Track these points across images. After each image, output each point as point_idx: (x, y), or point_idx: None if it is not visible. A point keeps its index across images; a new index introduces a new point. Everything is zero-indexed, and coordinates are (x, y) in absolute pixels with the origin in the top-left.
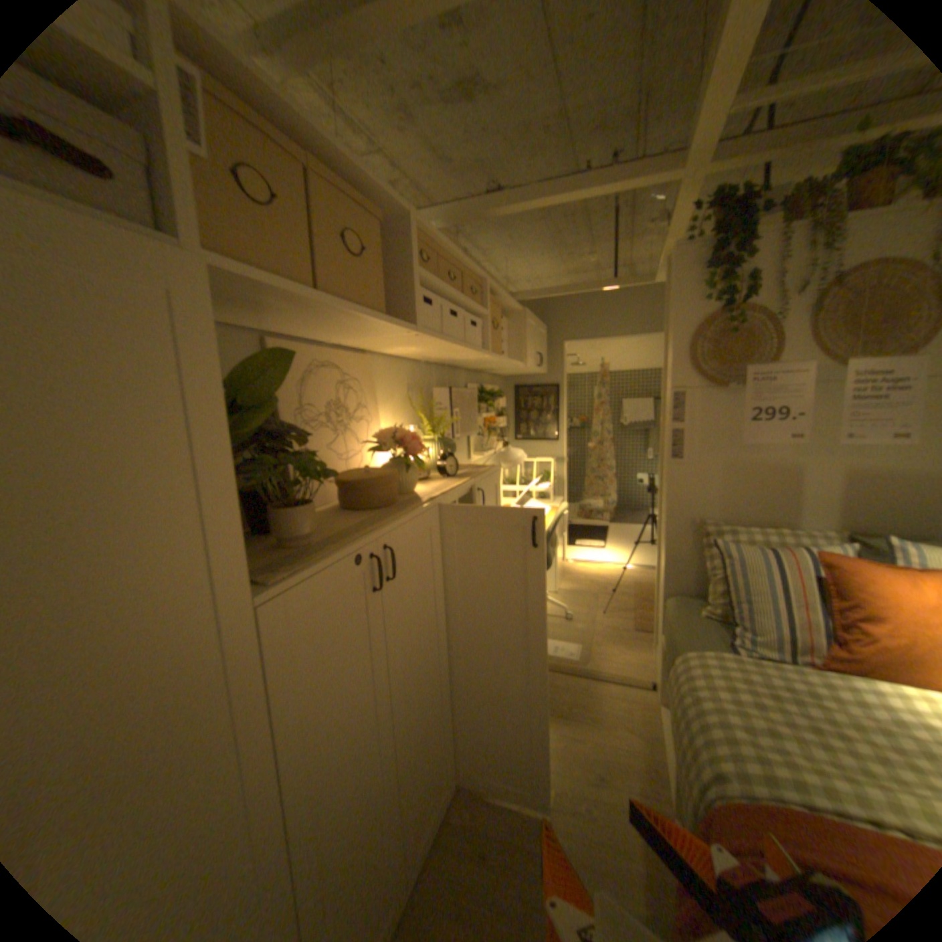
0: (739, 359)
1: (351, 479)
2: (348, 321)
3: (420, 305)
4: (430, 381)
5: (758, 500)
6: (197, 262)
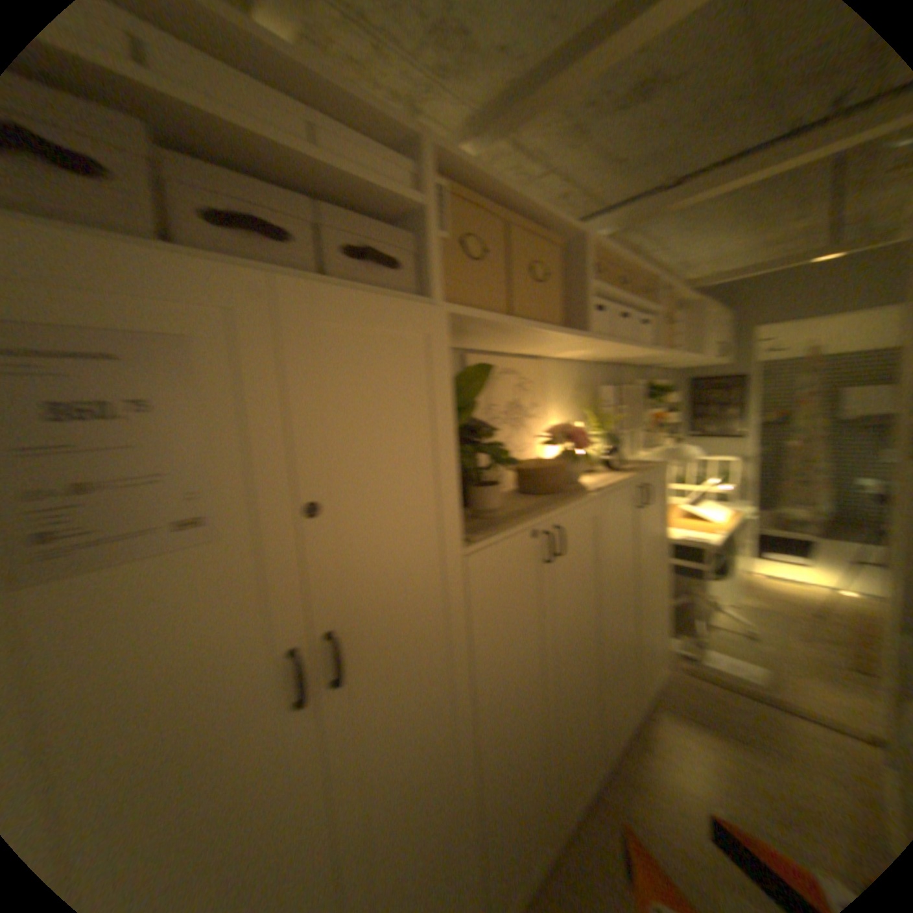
0: None
1: (528, 468)
2: (533, 336)
3: (595, 314)
4: (598, 380)
5: None
6: (443, 313)
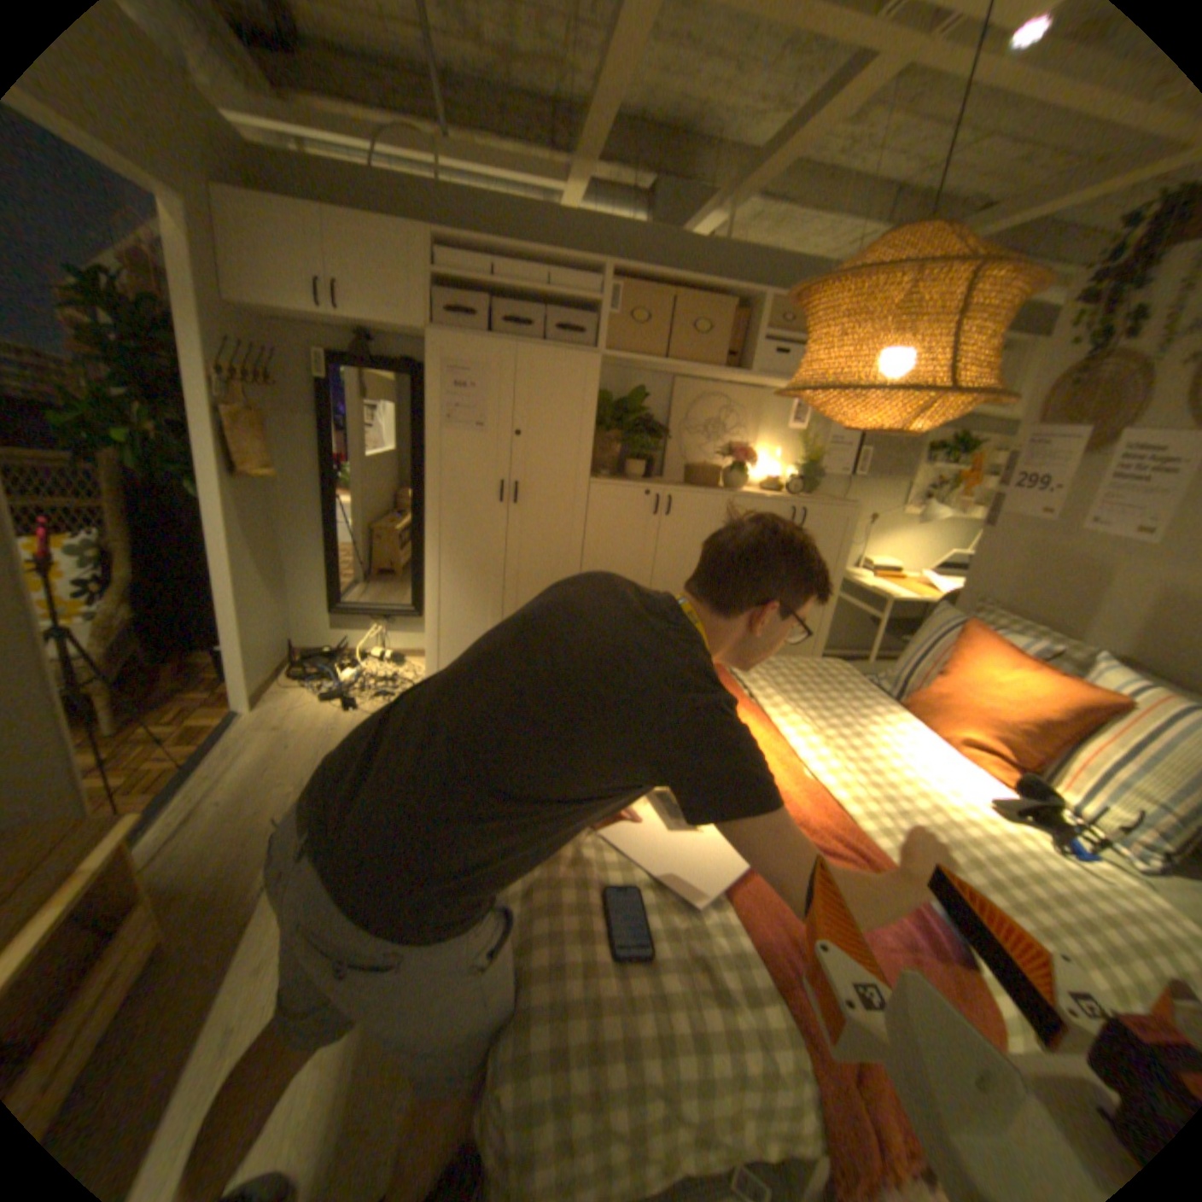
0: (1085, 420)
1: (688, 466)
2: (696, 372)
3: (759, 359)
4: None
5: (1053, 595)
6: (599, 358)
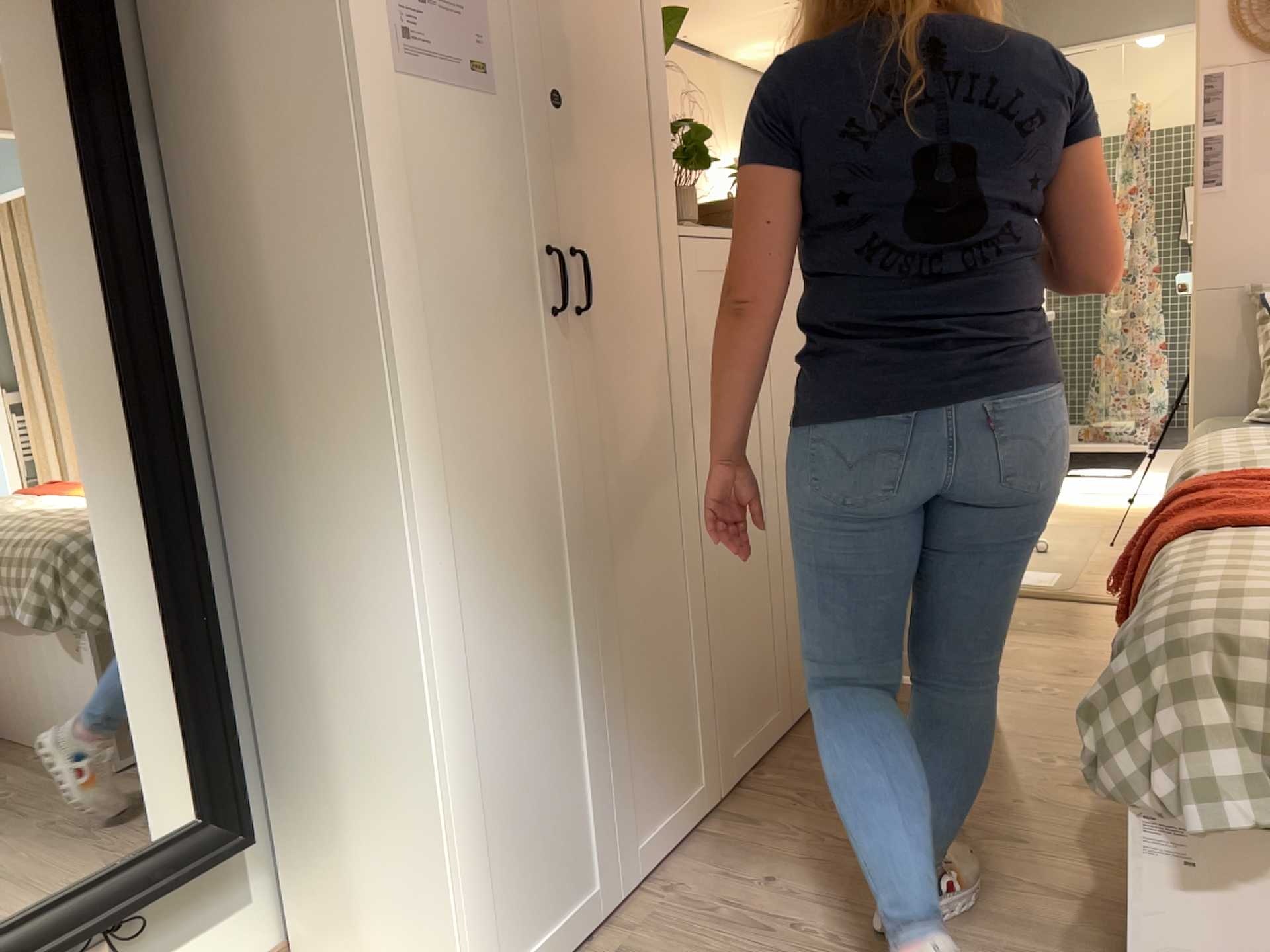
0: None
1: (714, 199)
2: None
3: None
4: None
5: None
6: None
